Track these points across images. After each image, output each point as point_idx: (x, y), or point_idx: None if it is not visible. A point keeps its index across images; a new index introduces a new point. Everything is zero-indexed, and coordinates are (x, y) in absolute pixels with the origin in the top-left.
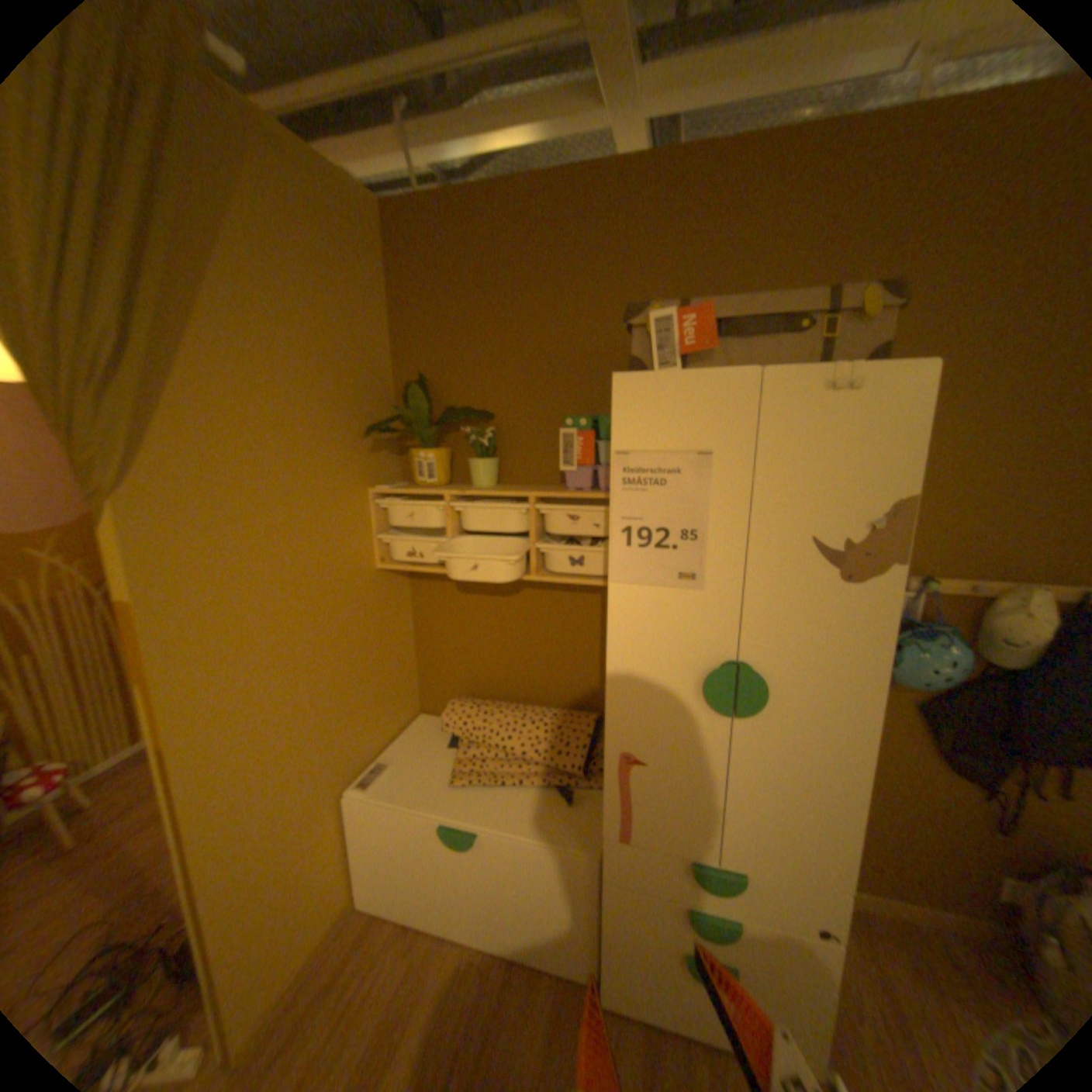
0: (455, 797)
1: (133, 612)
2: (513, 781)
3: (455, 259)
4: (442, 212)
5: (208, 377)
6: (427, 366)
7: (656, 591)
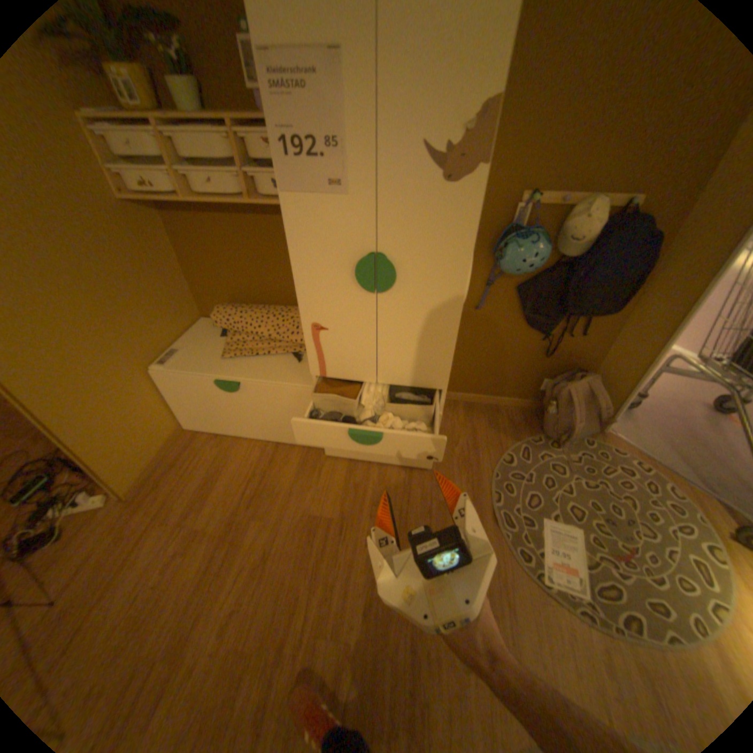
0: (225, 364)
1: None
2: (263, 352)
3: None
4: None
5: None
6: None
7: (314, 199)
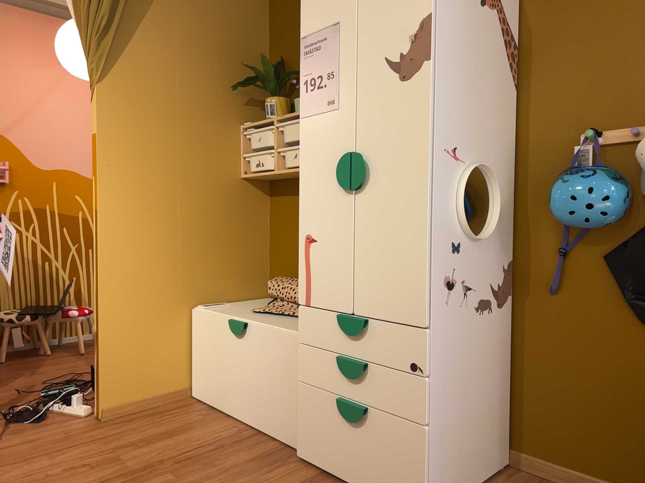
0: (250, 314)
1: (98, 138)
2: (289, 313)
3: None
4: None
5: (151, 45)
6: (285, 53)
7: (319, 117)
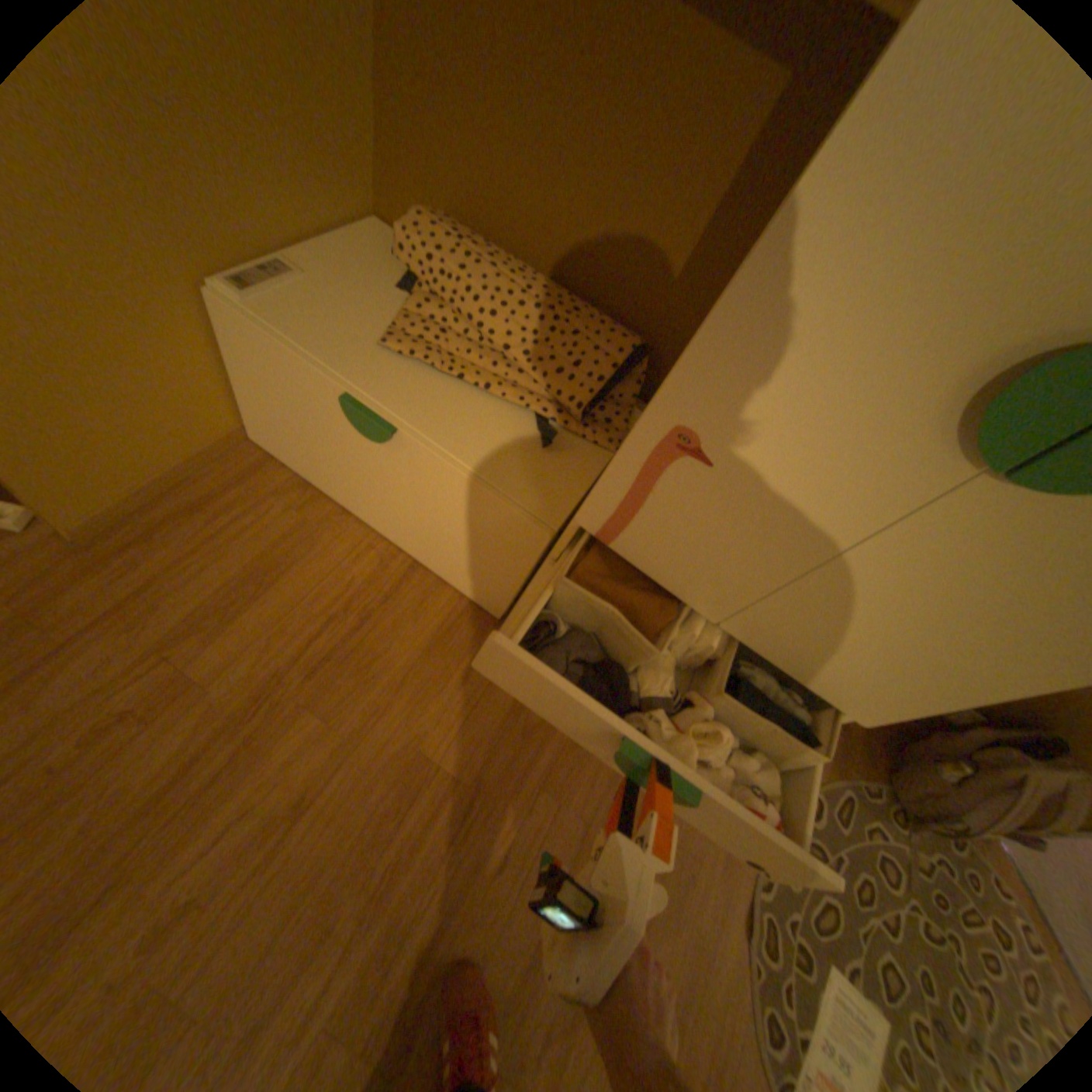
0: (383, 364)
1: None
2: (478, 379)
3: None
4: None
5: None
6: None
7: None
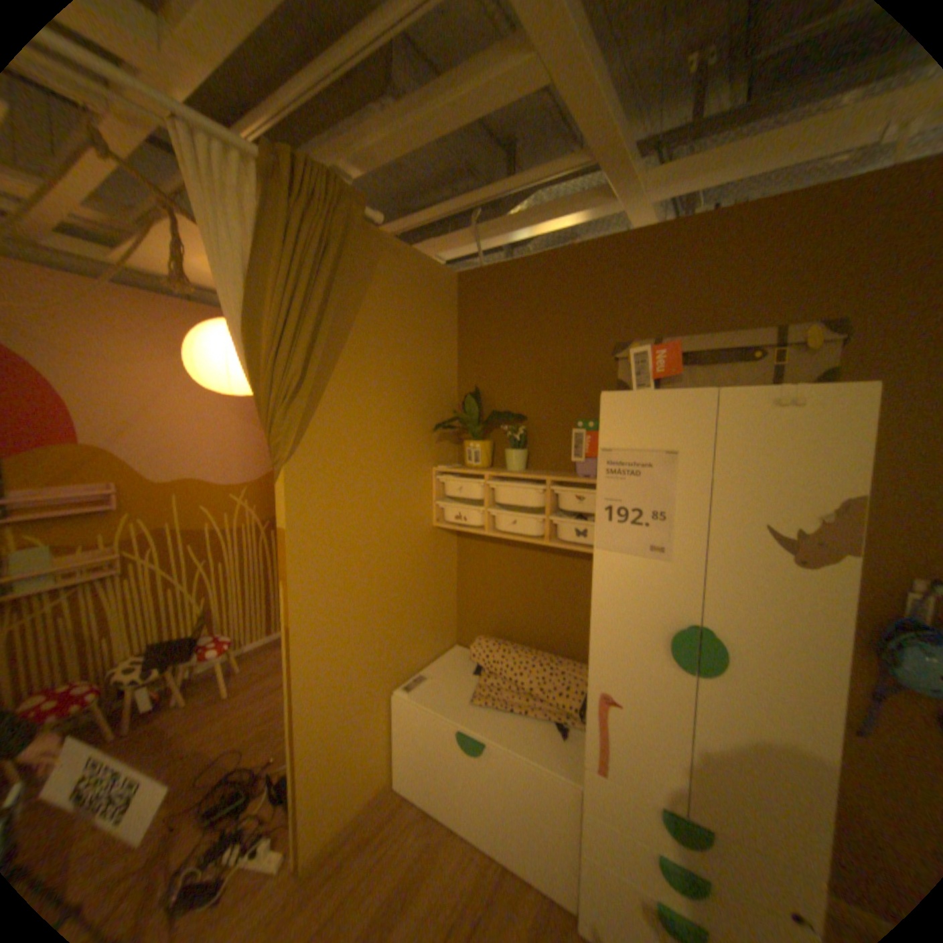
0: (473, 713)
1: (286, 535)
2: (520, 710)
3: (506, 309)
4: (499, 278)
5: (343, 394)
6: (481, 382)
7: (632, 559)
